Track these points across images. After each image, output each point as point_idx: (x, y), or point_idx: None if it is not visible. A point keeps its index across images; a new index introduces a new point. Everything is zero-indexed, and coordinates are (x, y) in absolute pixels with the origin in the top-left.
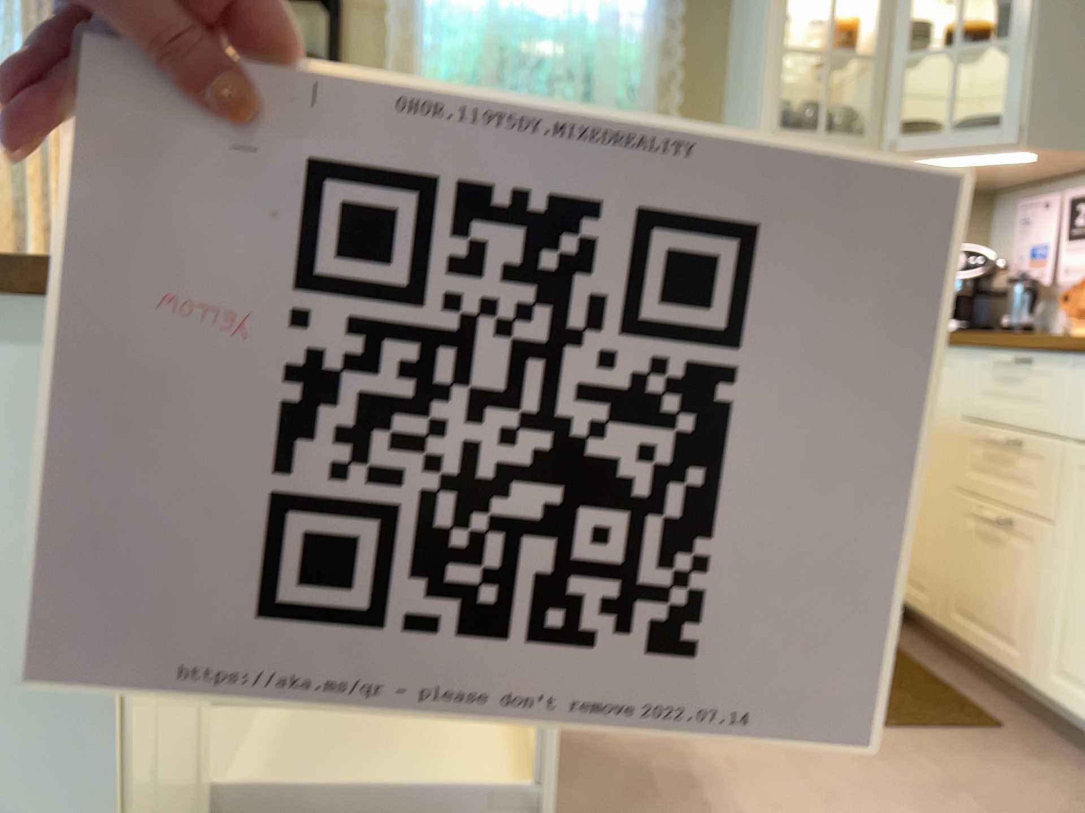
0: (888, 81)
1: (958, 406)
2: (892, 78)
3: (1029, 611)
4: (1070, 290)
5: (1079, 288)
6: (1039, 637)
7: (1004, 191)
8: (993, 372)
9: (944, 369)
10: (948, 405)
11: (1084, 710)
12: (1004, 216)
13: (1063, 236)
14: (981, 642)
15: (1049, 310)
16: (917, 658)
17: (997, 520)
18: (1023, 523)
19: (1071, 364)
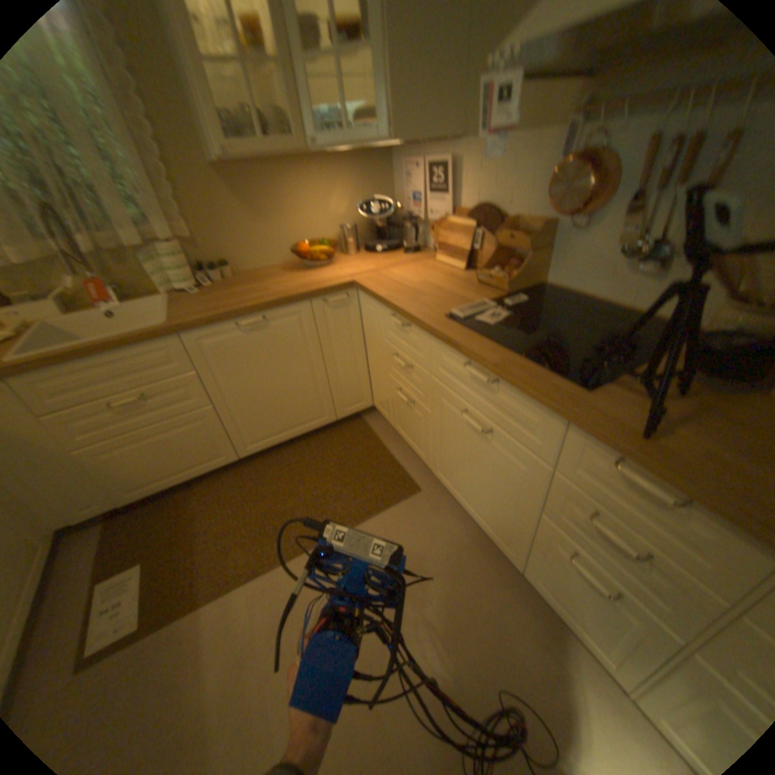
0: (295, 81)
1: (381, 331)
2: (296, 80)
3: (424, 440)
4: (433, 222)
5: (436, 220)
6: (429, 452)
7: (394, 146)
8: (392, 320)
9: (370, 307)
10: (376, 327)
11: (448, 488)
12: (396, 164)
13: (426, 185)
14: (408, 442)
15: (424, 231)
16: (385, 441)
17: (405, 400)
18: (416, 402)
19: (427, 334)
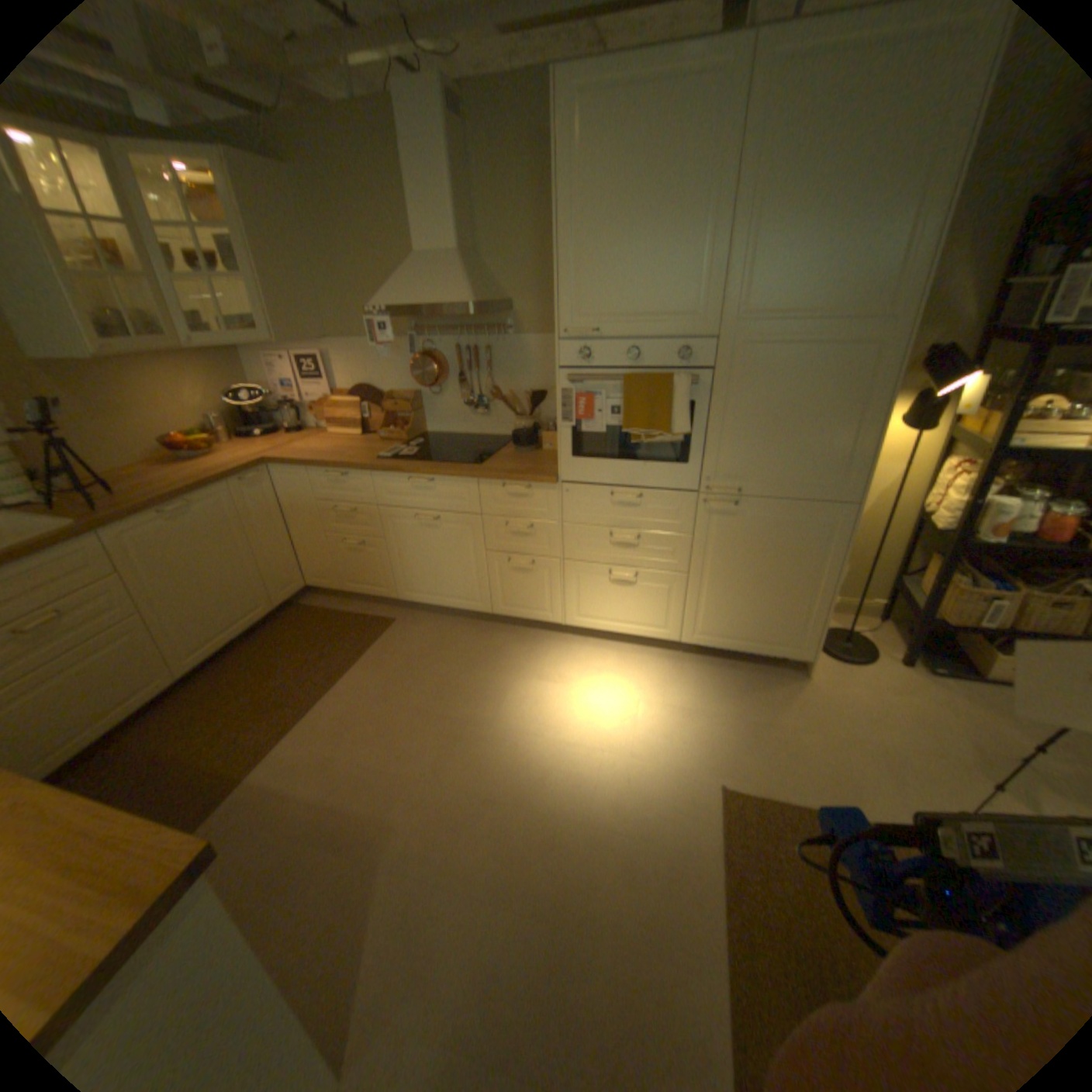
0: (160, 295)
1: (309, 496)
2: (164, 295)
3: (383, 573)
4: (307, 405)
5: (311, 403)
6: (391, 581)
7: (238, 342)
8: (324, 479)
9: (291, 478)
10: (301, 495)
11: (418, 599)
12: (245, 358)
13: (291, 375)
14: (364, 591)
15: (298, 414)
16: (337, 608)
17: (356, 544)
18: (366, 541)
19: (367, 475)
